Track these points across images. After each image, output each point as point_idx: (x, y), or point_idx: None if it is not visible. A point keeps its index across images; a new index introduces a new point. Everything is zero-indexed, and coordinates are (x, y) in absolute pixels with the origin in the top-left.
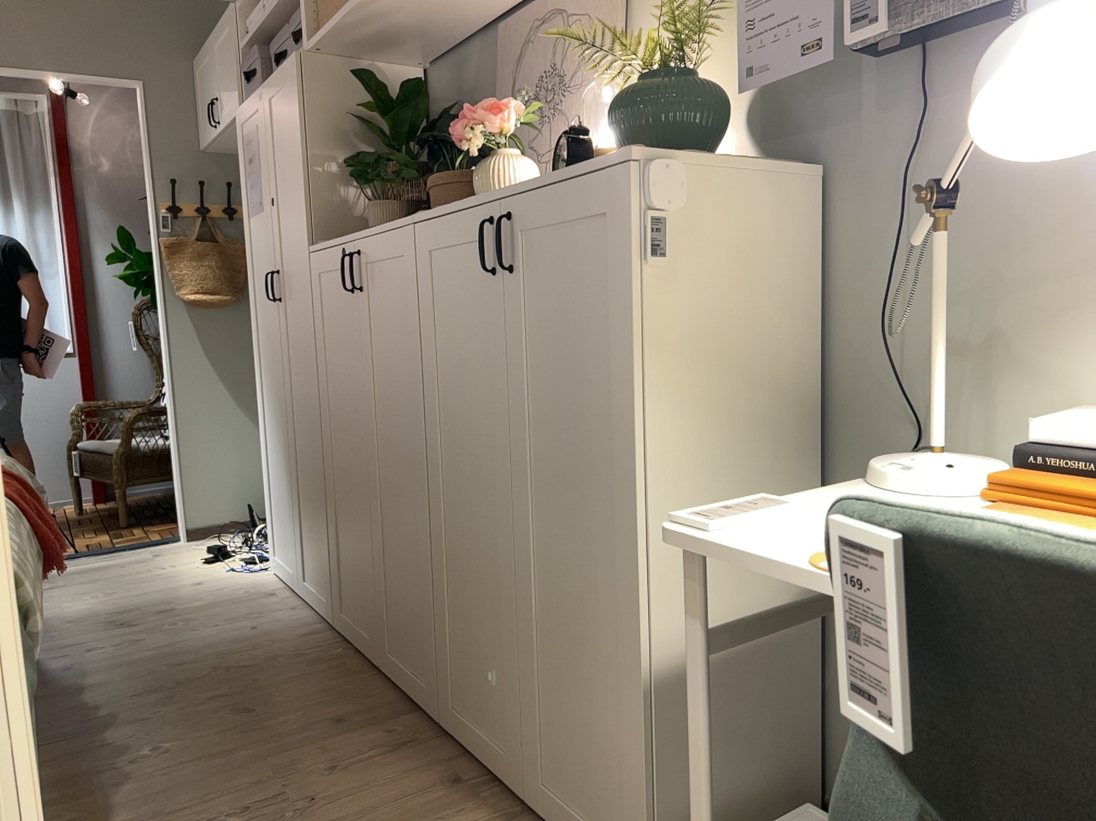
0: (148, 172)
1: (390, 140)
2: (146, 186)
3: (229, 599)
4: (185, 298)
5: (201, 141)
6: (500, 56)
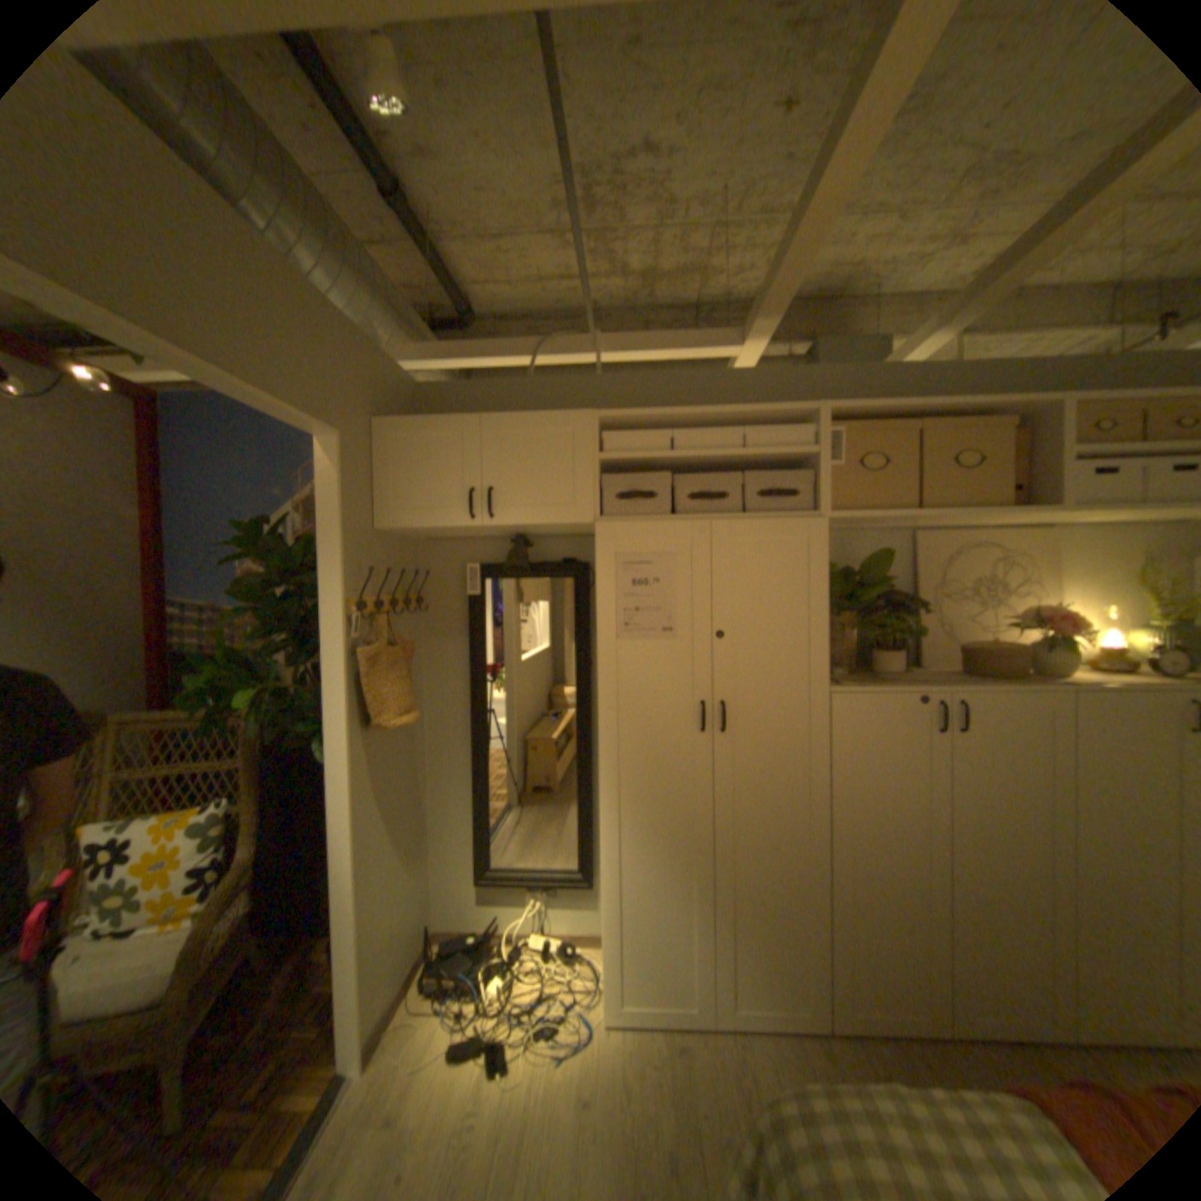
0: (341, 558)
1: (838, 594)
2: (321, 574)
3: (673, 1092)
4: (392, 727)
5: (389, 519)
6: (920, 554)
